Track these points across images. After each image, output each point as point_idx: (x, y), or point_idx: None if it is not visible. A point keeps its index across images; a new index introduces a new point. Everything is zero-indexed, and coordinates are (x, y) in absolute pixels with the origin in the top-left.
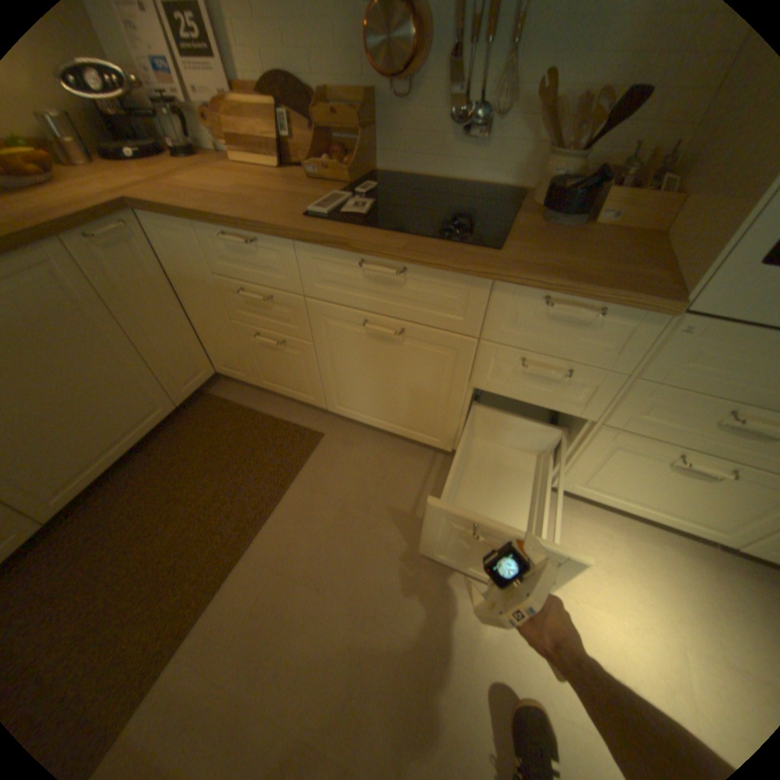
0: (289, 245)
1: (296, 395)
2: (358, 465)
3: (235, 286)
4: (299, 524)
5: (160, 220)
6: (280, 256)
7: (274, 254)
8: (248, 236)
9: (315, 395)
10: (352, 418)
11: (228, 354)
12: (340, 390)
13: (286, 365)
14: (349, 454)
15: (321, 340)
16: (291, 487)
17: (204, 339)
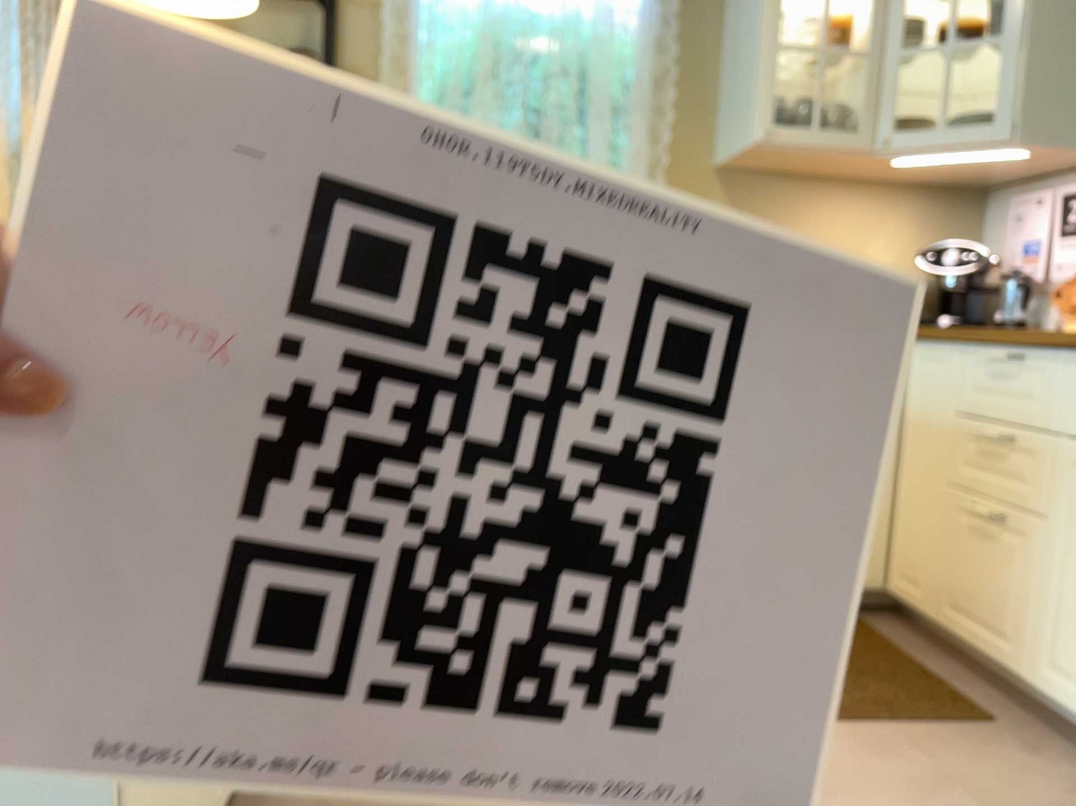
0: (1065, 360)
1: (987, 645)
2: (1029, 780)
3: (978, 428)
4: (860, 756)
5: (934, 349)
6: (1048, 378)
7: (1042, 376)
8: (1020, 355)
9: (1019, 646)
10: (1070, 713)
11: (920, 550)
12: (1067, 629)
13: (995, 571)
14: (1026, 764)
15: (1063, 514)
16: (884, 727)
17: (900, 523)
